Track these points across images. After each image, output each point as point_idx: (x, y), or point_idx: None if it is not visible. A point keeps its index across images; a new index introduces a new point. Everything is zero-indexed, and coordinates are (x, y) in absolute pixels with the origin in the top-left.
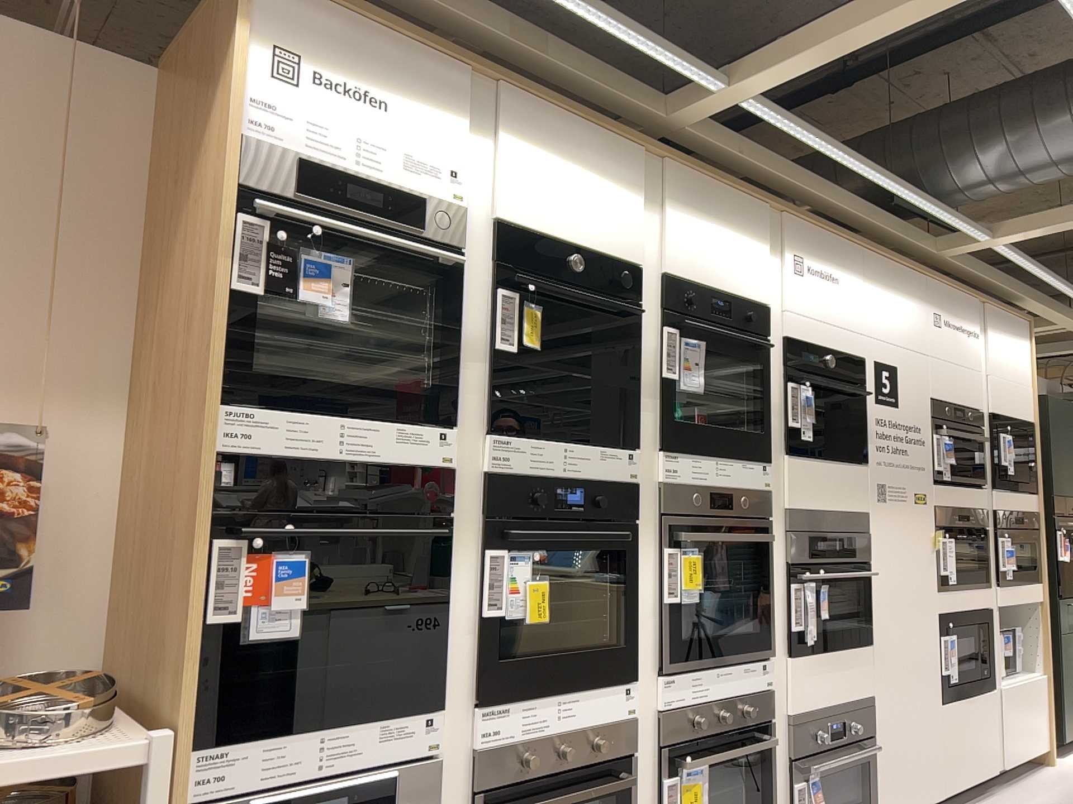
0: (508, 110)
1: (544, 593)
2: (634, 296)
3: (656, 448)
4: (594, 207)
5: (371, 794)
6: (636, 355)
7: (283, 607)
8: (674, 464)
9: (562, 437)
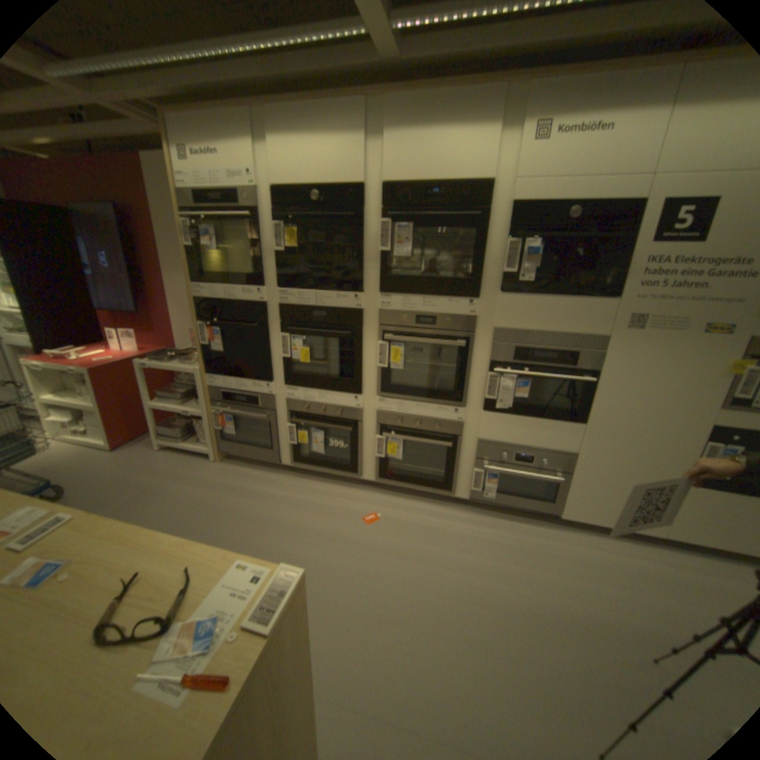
0: (266, 114)
1: (307, 356)
2: (361, 202)
3: (379, 293)
4: (326, 152)
5: (250, 404)
6: (366, 240)
7: (214, 346)
8: (391, 302)
9: (315, 290)
